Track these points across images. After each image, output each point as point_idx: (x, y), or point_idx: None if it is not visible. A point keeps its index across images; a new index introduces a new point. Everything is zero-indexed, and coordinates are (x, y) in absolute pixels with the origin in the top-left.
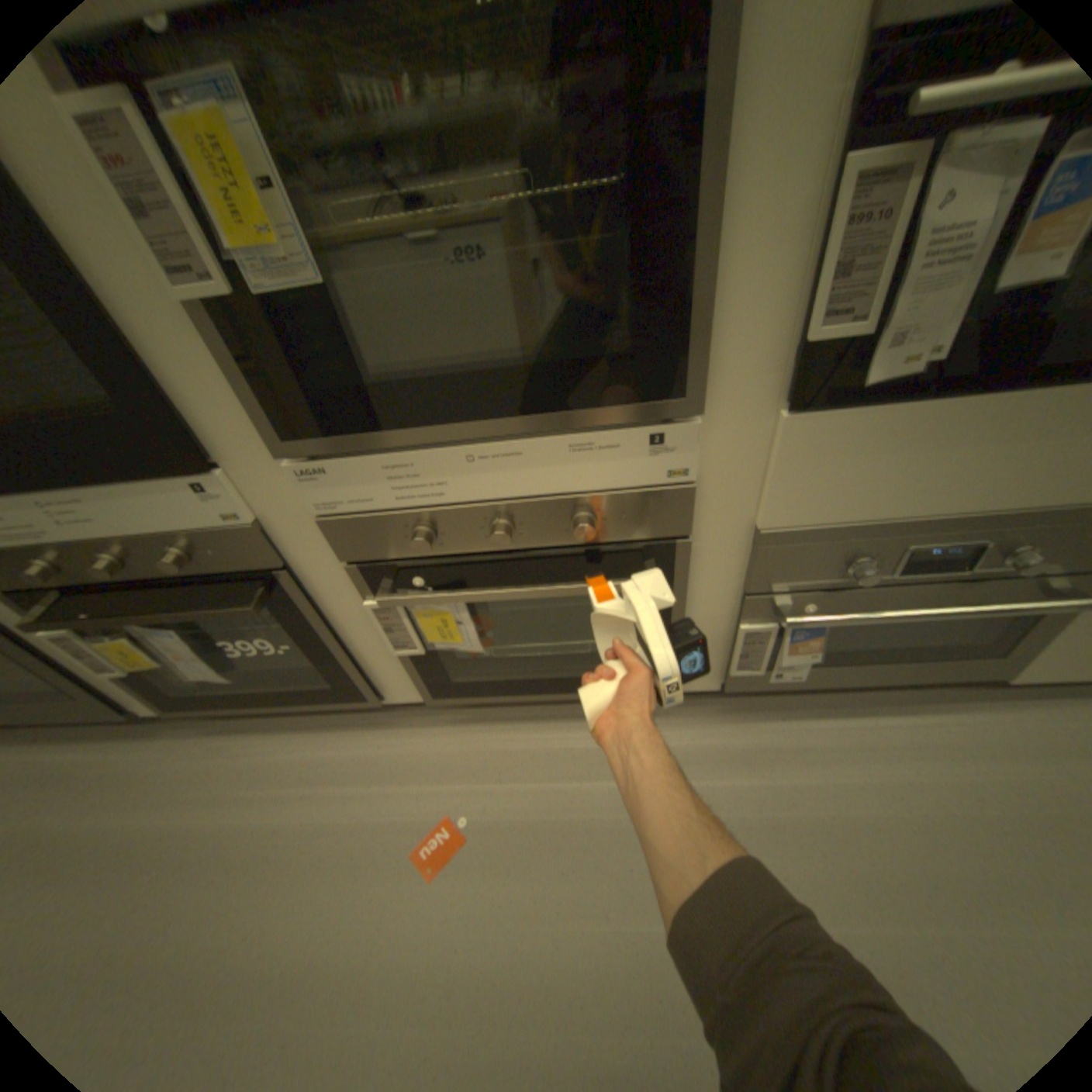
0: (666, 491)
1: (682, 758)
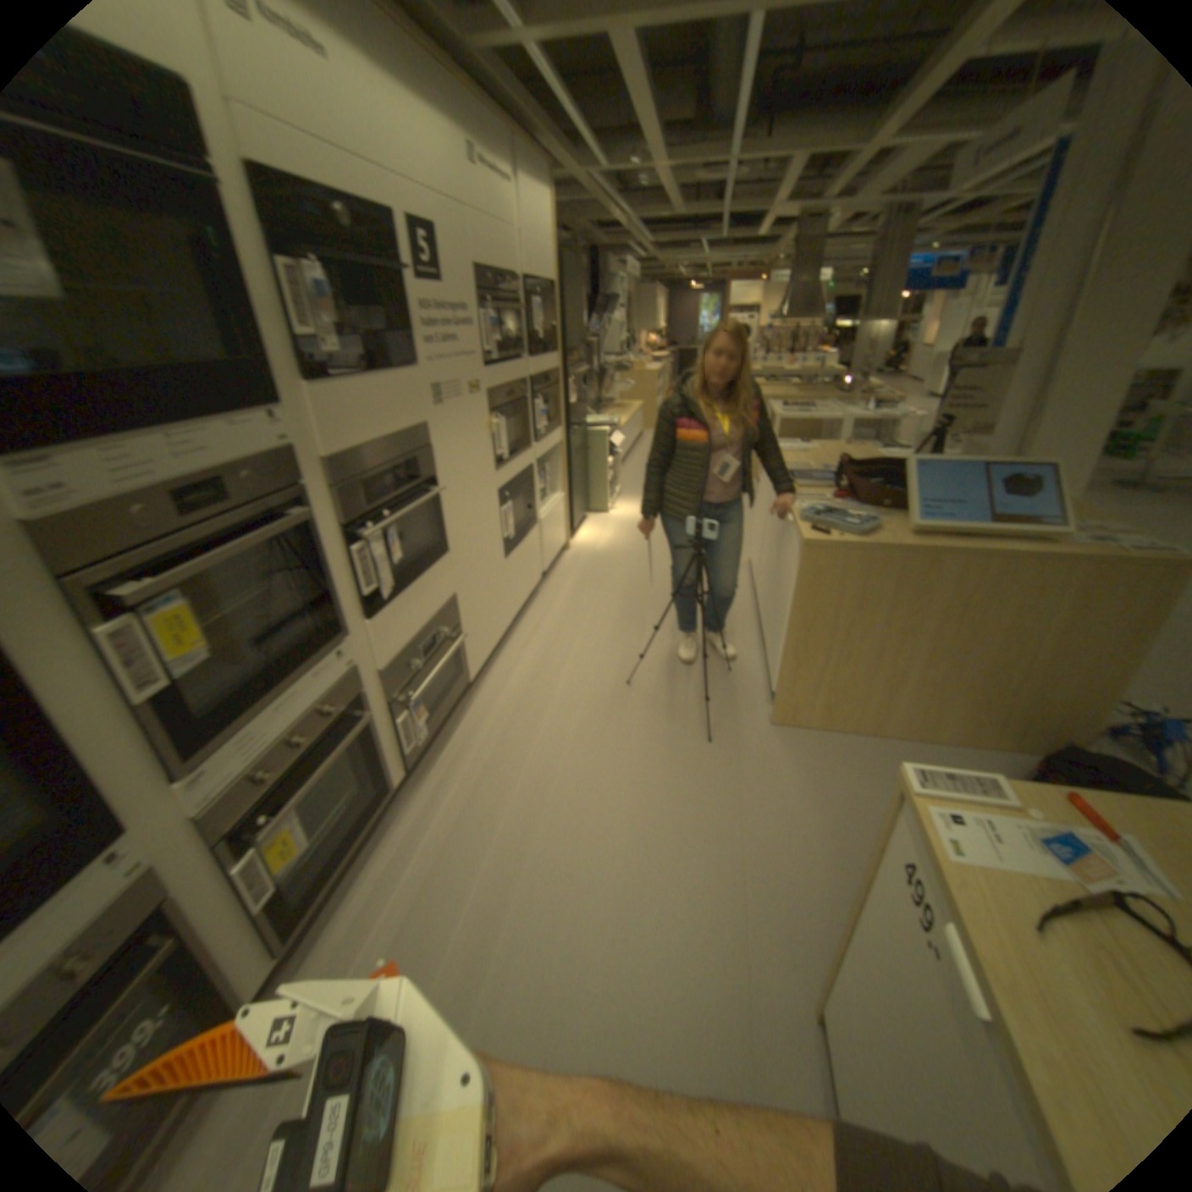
0: (350, 678)
1: (421, 820)
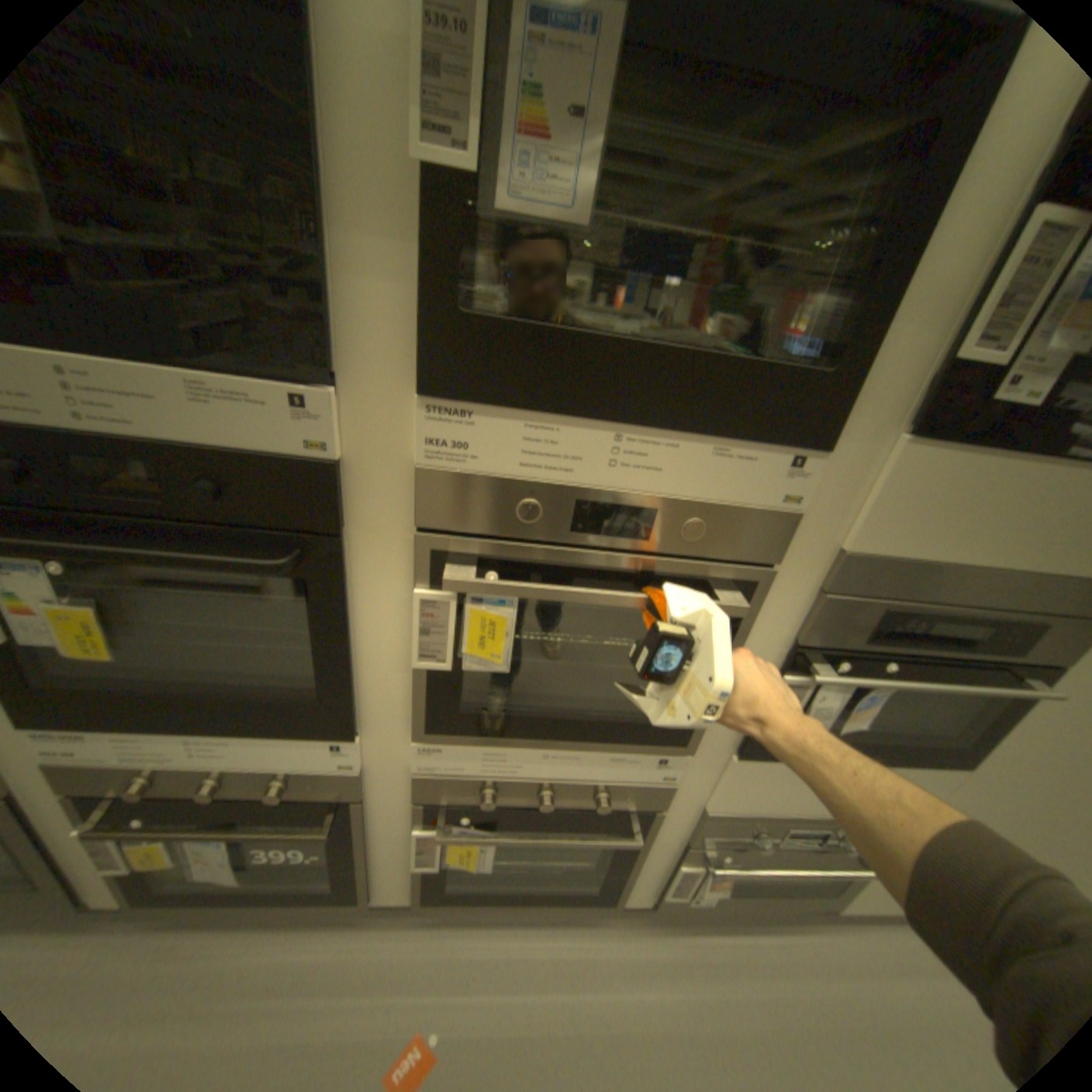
0: (661, 791)
1: (620, 974)
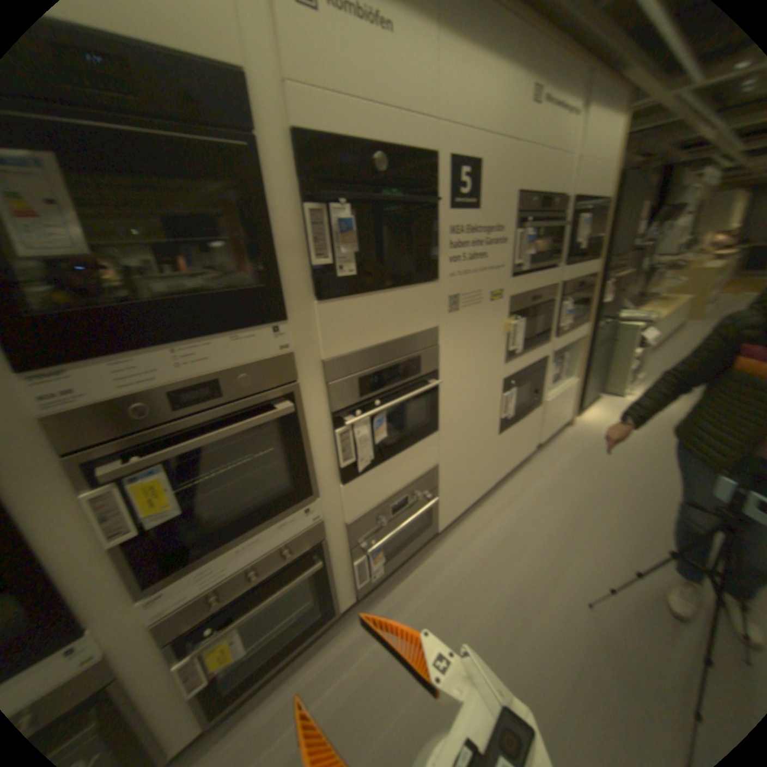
0: (312, 528)
1: (352, 649)
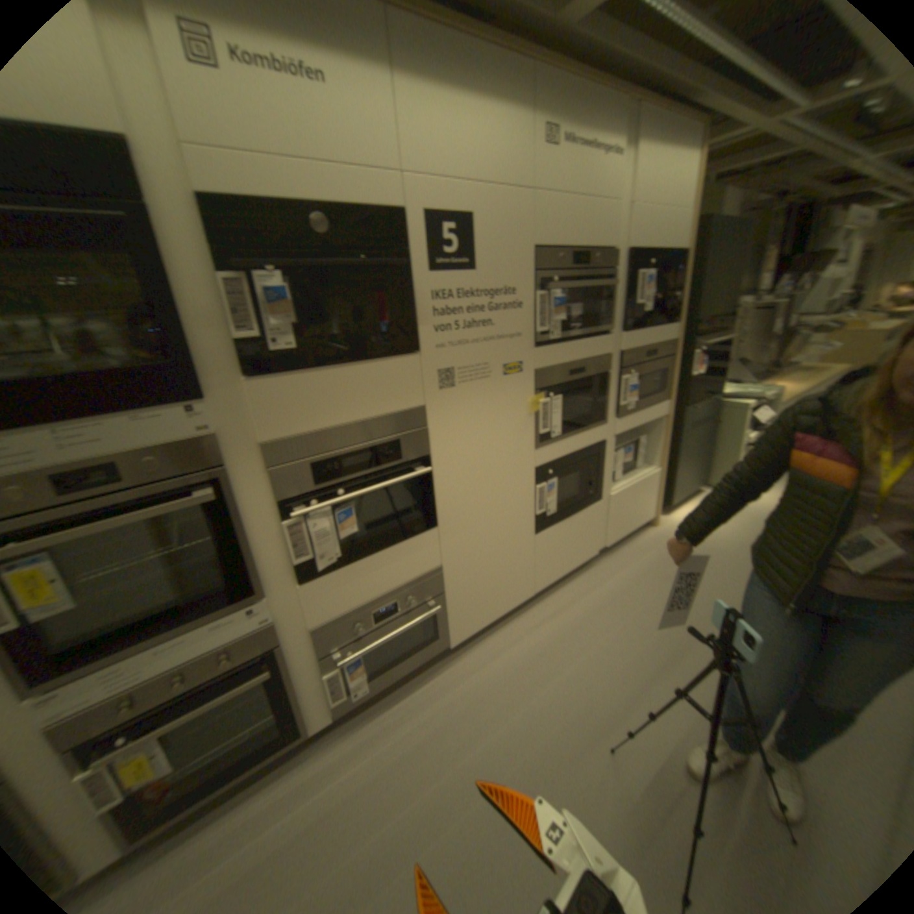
0: (258, 635)
1: (319, 780)
